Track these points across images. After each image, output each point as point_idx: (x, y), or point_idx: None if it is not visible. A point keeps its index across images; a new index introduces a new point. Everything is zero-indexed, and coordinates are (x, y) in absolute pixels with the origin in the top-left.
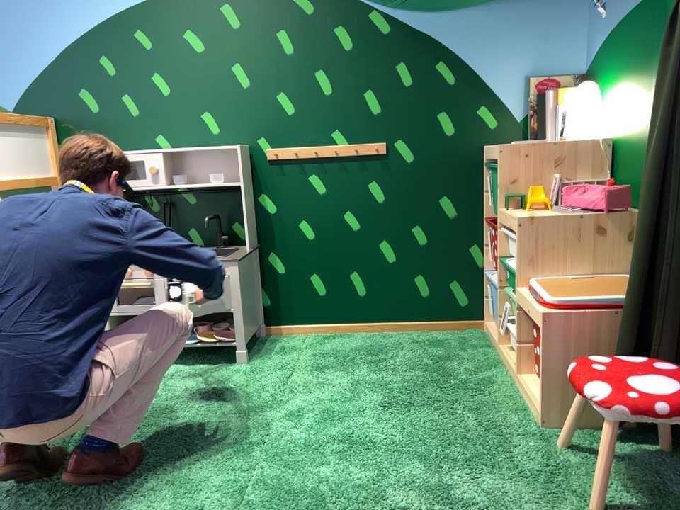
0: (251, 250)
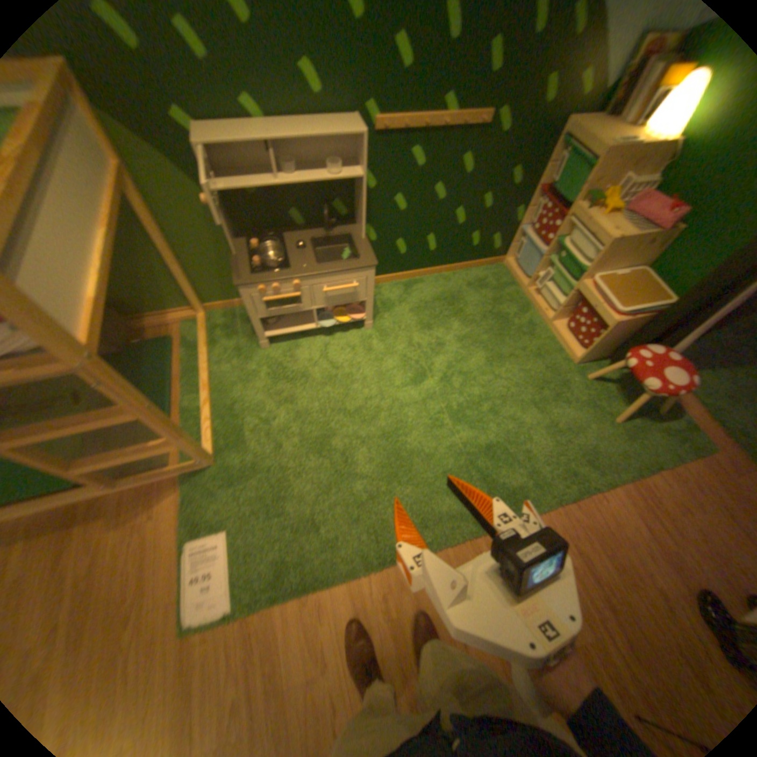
0: (365, 239)
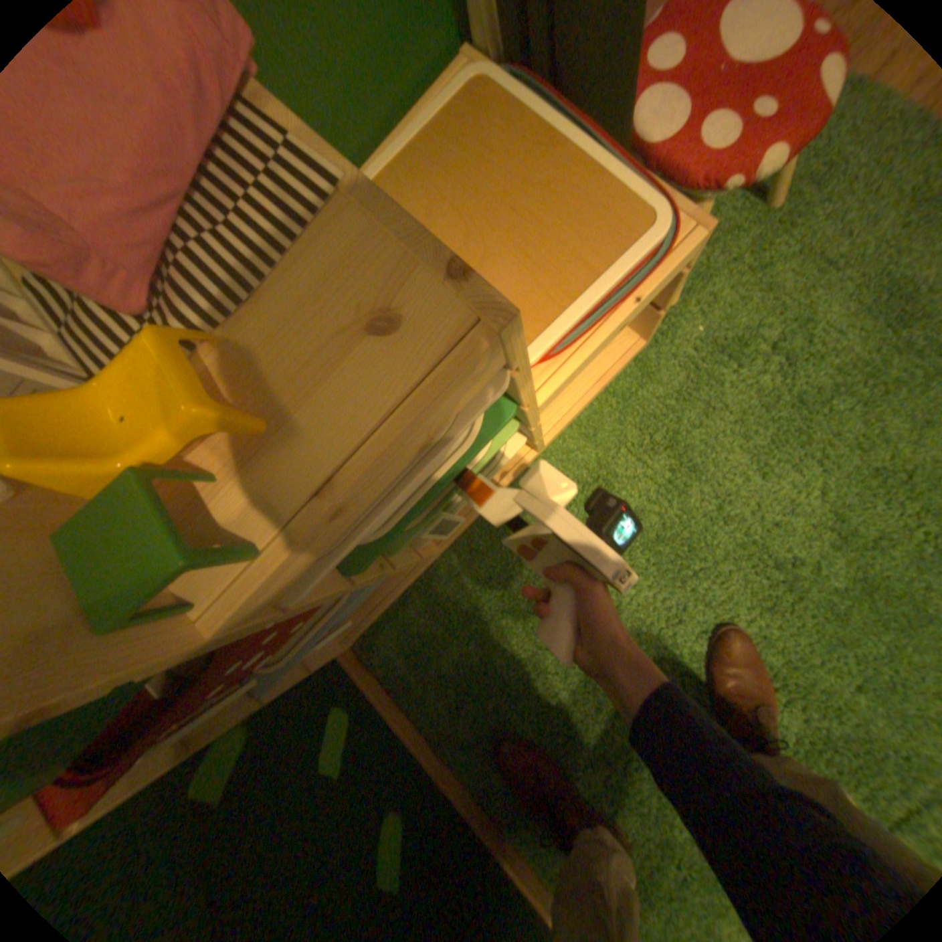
0: None
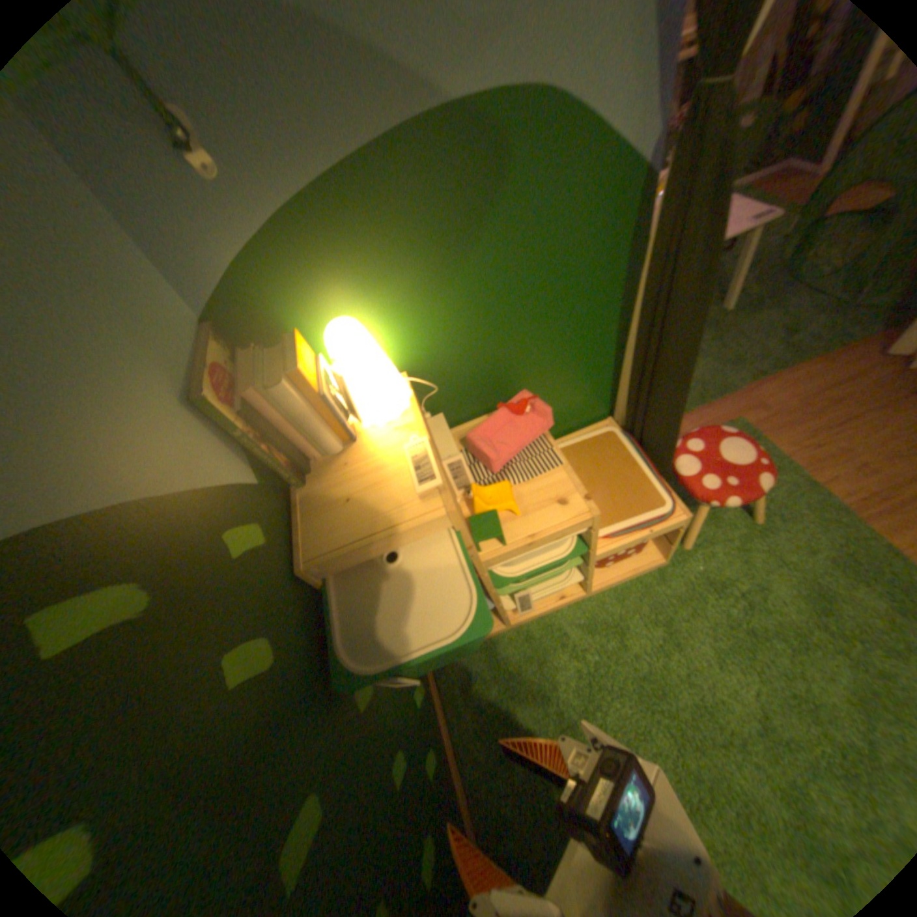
0: None
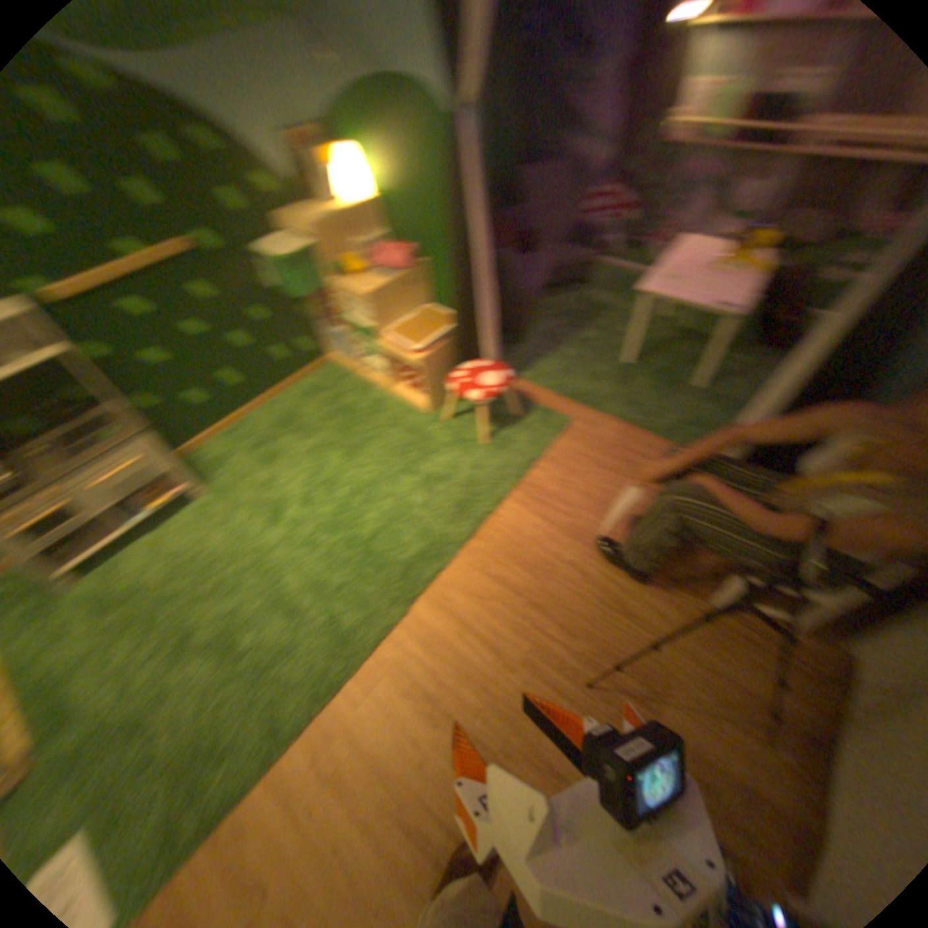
0: (118, 411)
